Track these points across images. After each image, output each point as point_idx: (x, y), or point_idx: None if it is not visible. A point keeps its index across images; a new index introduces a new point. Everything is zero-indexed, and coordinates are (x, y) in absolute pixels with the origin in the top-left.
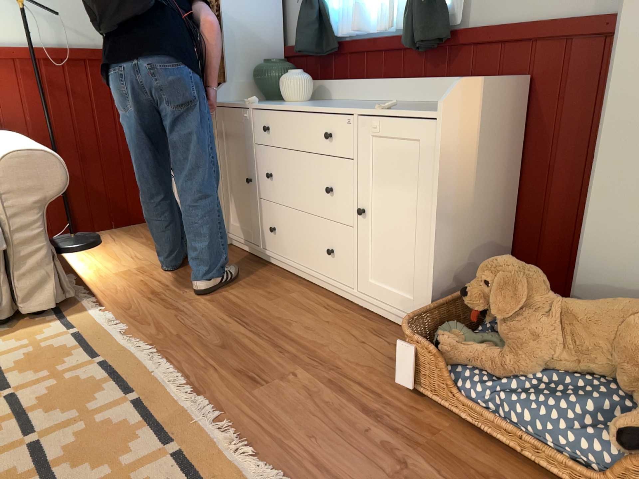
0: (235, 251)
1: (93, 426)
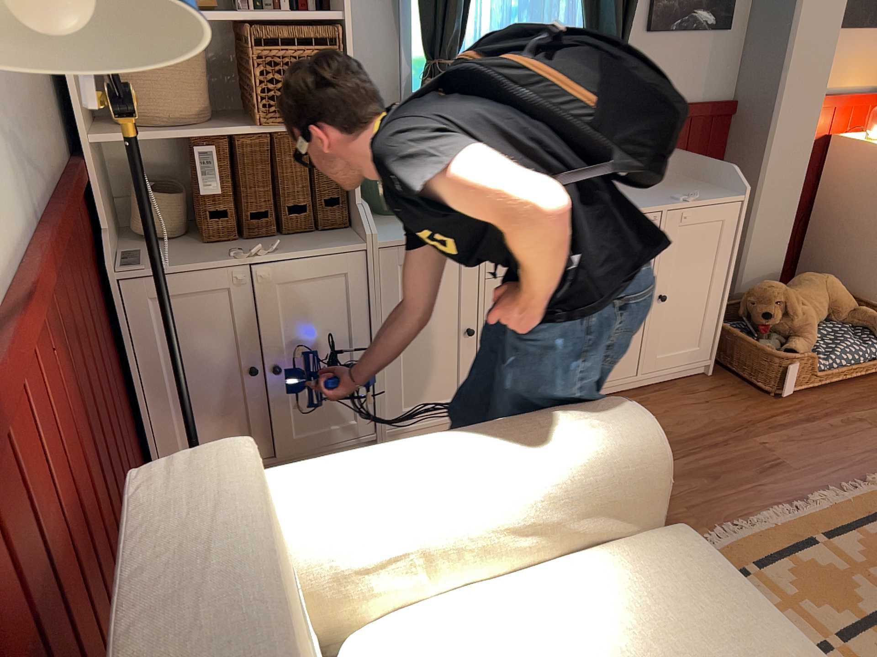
0: None
1: (872, 565)
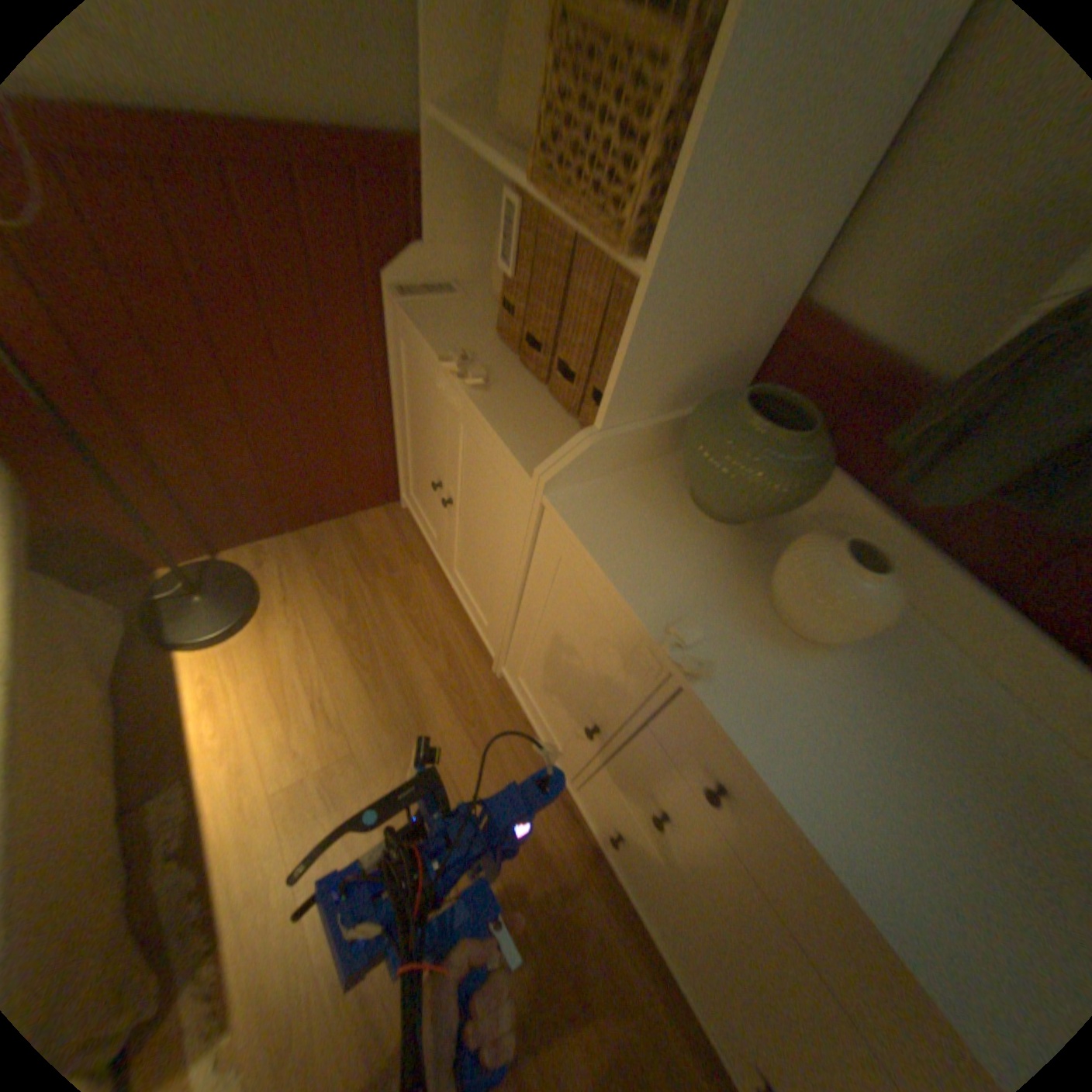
0: (519, 723)
1: None
